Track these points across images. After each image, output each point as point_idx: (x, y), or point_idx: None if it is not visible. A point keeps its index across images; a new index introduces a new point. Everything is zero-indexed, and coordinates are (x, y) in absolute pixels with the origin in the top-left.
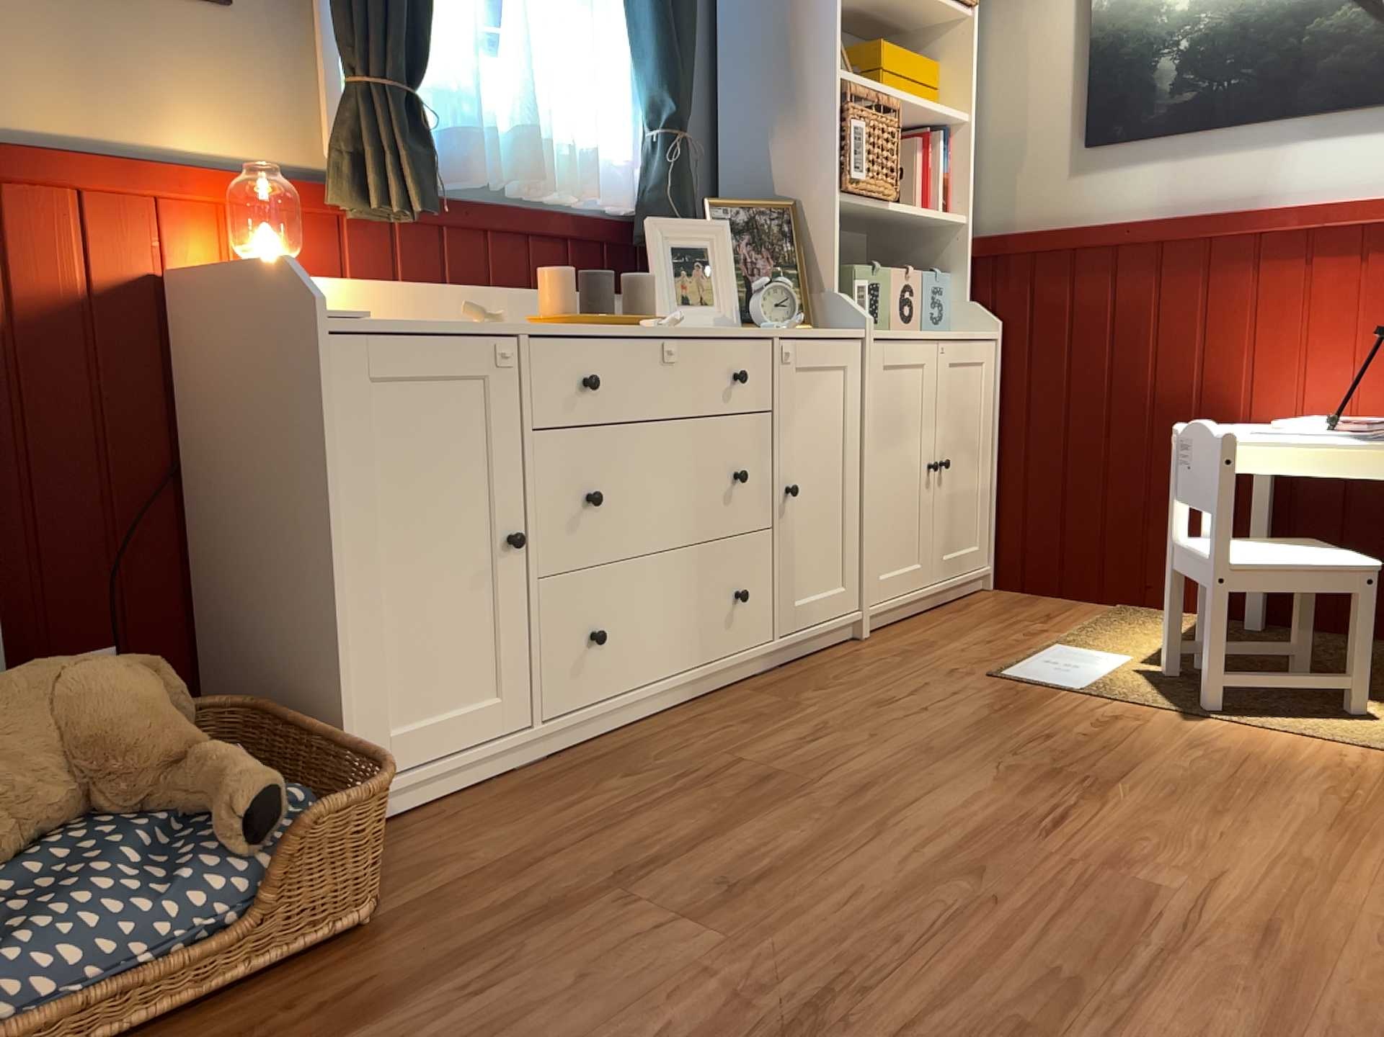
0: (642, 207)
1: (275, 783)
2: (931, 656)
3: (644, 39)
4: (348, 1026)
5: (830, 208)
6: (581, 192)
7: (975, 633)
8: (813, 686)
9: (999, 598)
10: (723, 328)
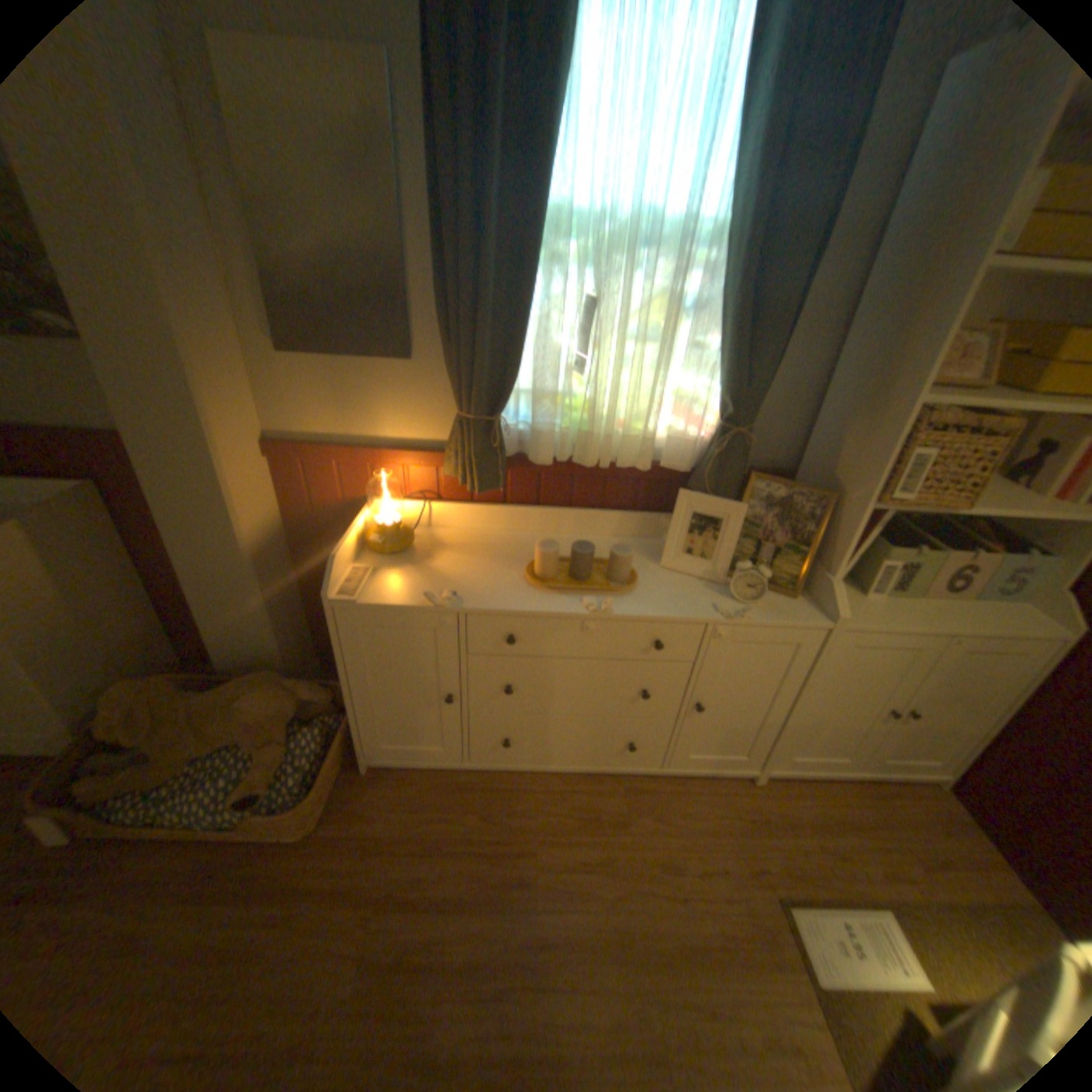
0: (698, 470)
1: (257, 793)
2: (774, 844)
3: (725, 351)
4: (235, 898)
5: (861, 516)
6: (635, 464)
7: (847, 843)
8: (660, 815)
9: (936, 810)
10: (661, 609)
